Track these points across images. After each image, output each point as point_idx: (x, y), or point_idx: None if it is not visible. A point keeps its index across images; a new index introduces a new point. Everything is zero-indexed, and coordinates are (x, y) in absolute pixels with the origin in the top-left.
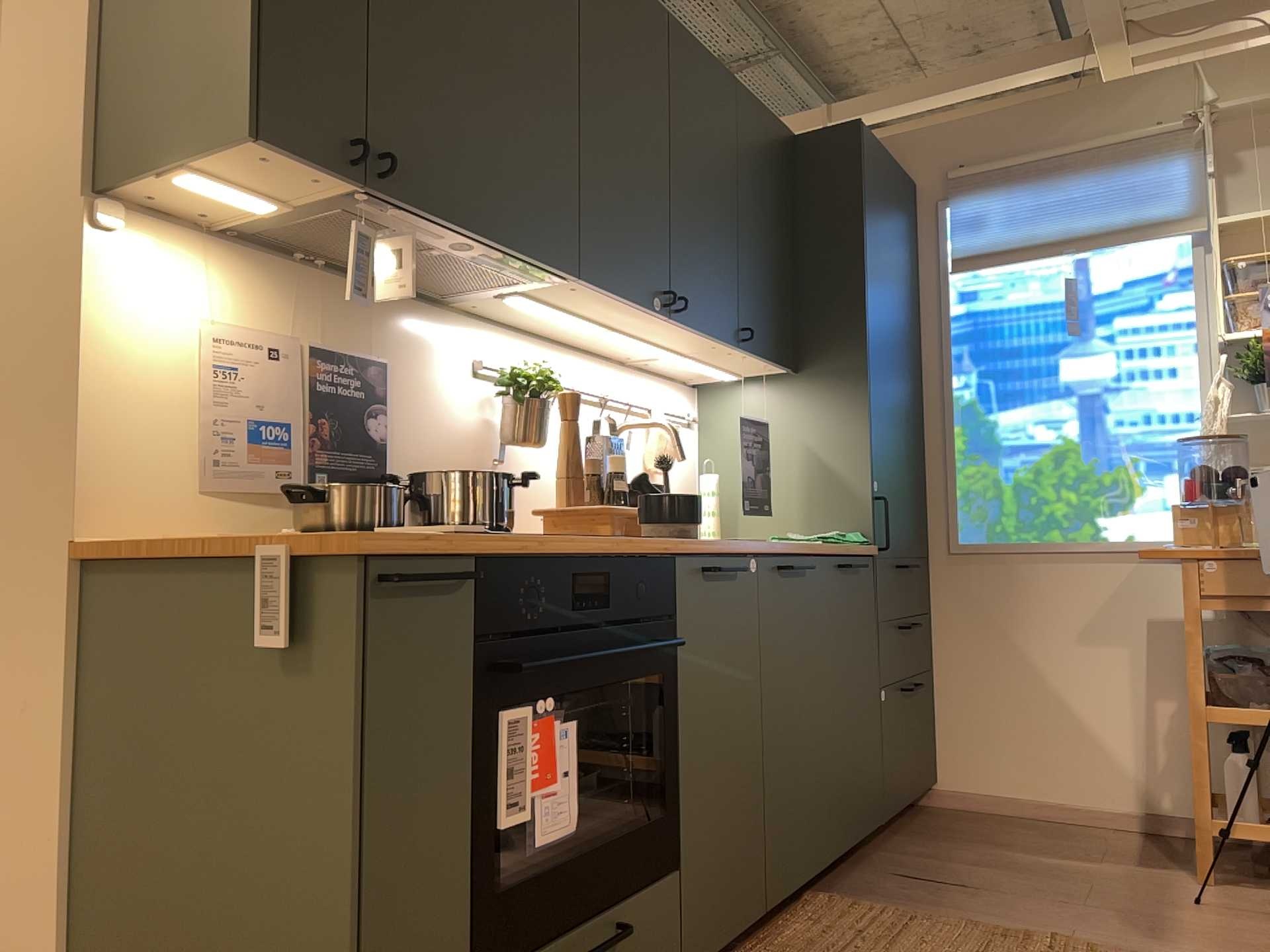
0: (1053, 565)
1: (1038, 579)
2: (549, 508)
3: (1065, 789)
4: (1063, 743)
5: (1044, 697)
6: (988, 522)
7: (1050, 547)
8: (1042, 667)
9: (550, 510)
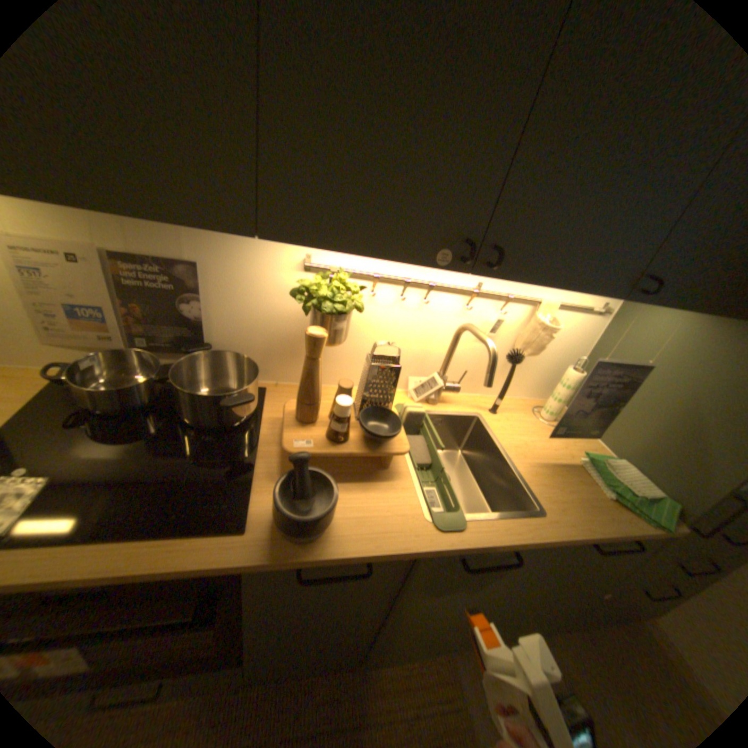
0: None
1: None
2: (293, 409)
3: None
4: None
5: None
6: None
7: None
8: None
9: (284, 415)
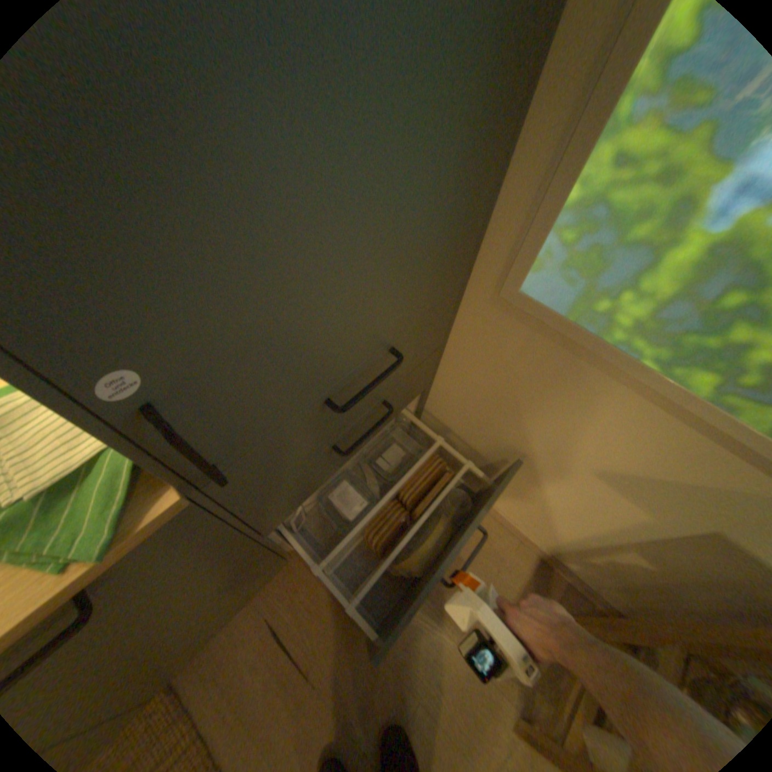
0: (652, 405)
1: (608, 401)
2: None
3: (502, 506)
4: (518, 494)
5: (524, 469)
6: (595, 285)
7: (673, 392)
8: (539, 456)
9: None
